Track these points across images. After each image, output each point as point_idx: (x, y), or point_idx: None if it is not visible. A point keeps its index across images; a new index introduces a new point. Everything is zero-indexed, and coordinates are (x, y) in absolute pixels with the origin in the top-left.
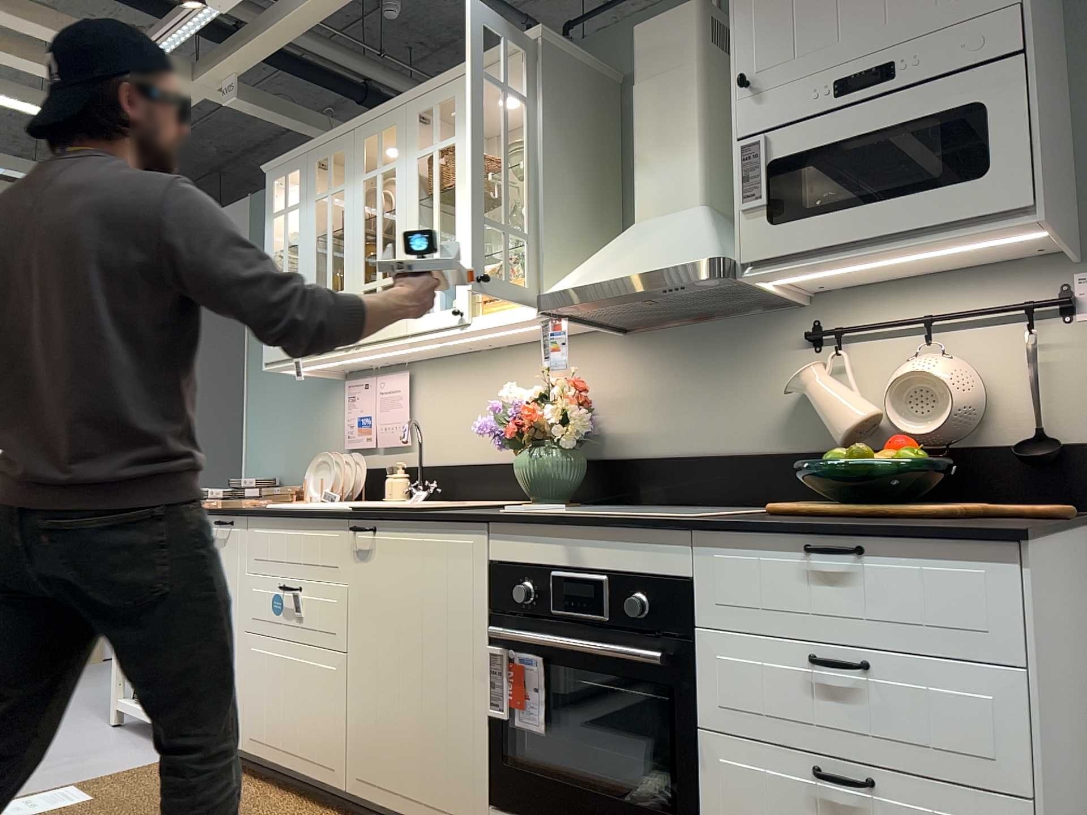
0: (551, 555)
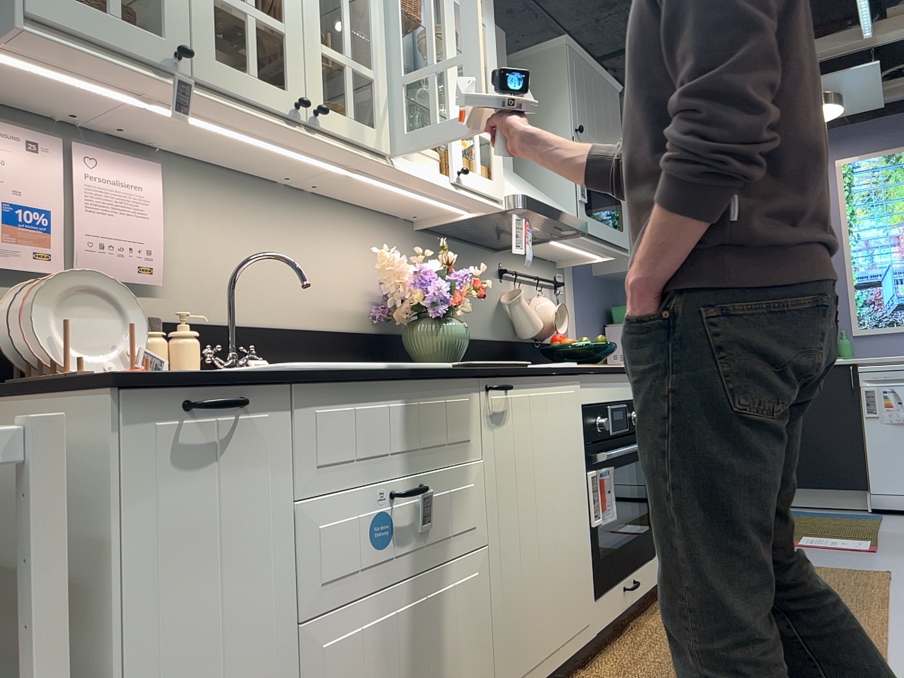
0: (607, 394)
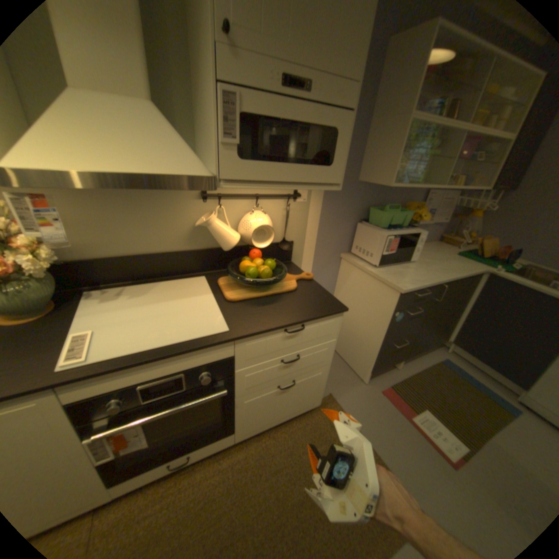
0: (133, 379)
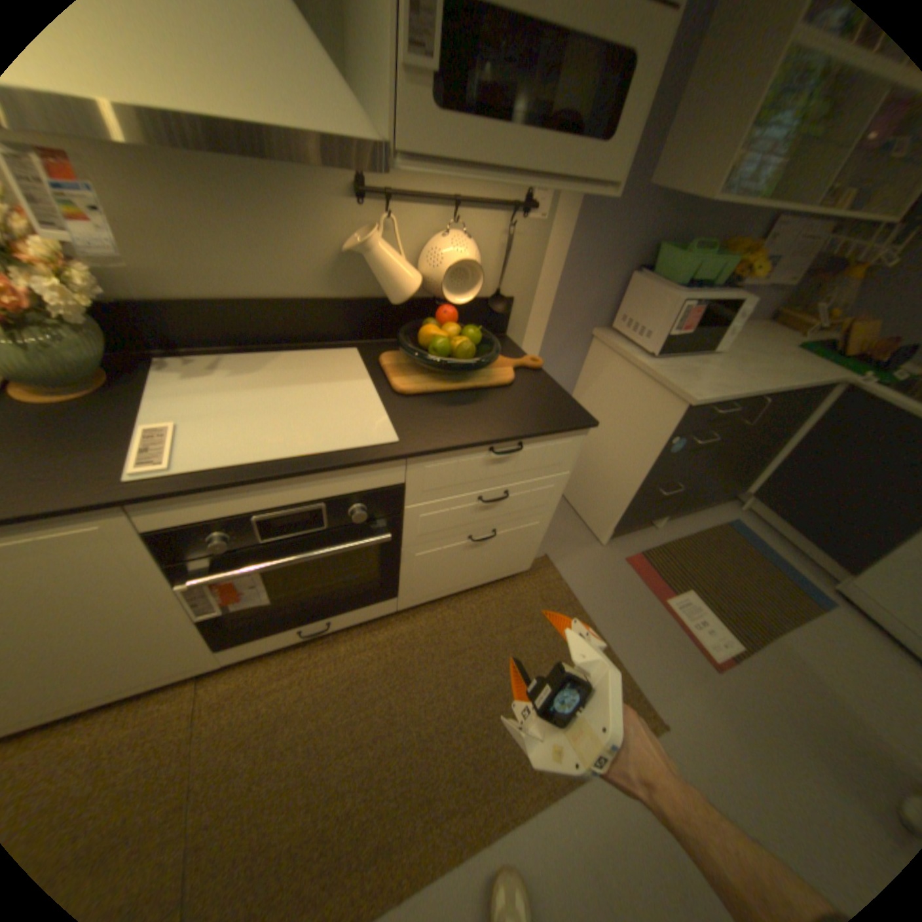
0: (246, 504)
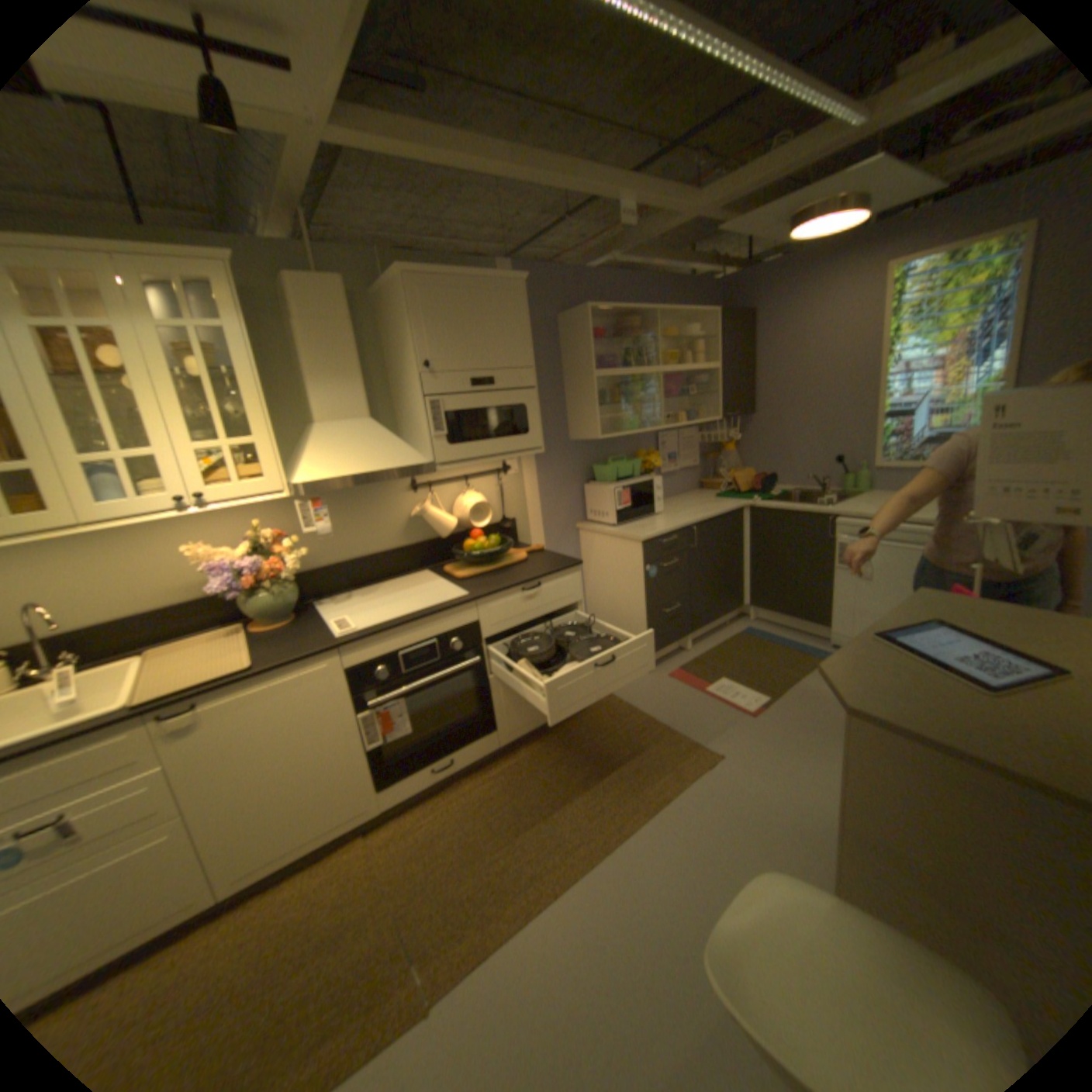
0: (395, 645)
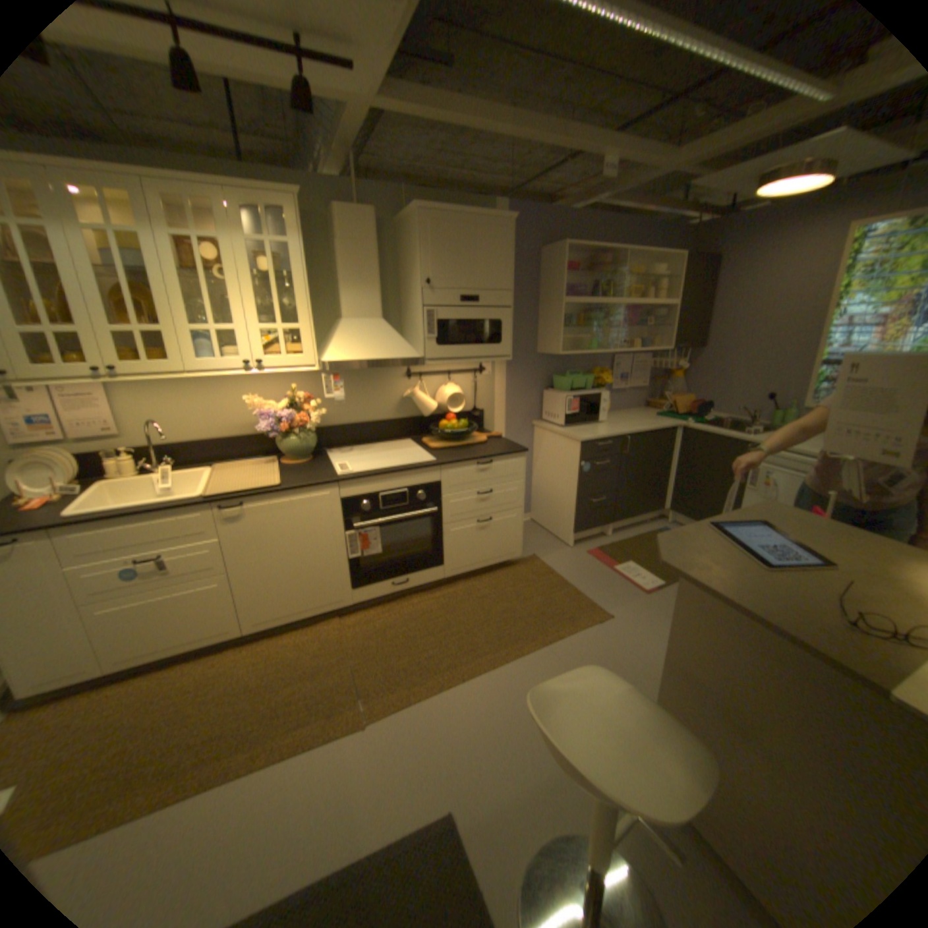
0: (378, 487)
